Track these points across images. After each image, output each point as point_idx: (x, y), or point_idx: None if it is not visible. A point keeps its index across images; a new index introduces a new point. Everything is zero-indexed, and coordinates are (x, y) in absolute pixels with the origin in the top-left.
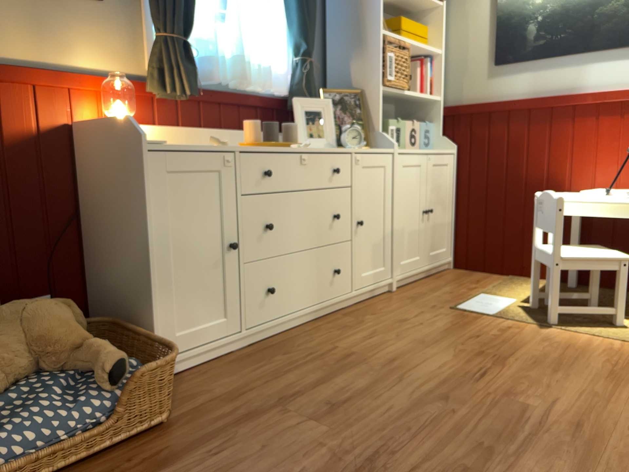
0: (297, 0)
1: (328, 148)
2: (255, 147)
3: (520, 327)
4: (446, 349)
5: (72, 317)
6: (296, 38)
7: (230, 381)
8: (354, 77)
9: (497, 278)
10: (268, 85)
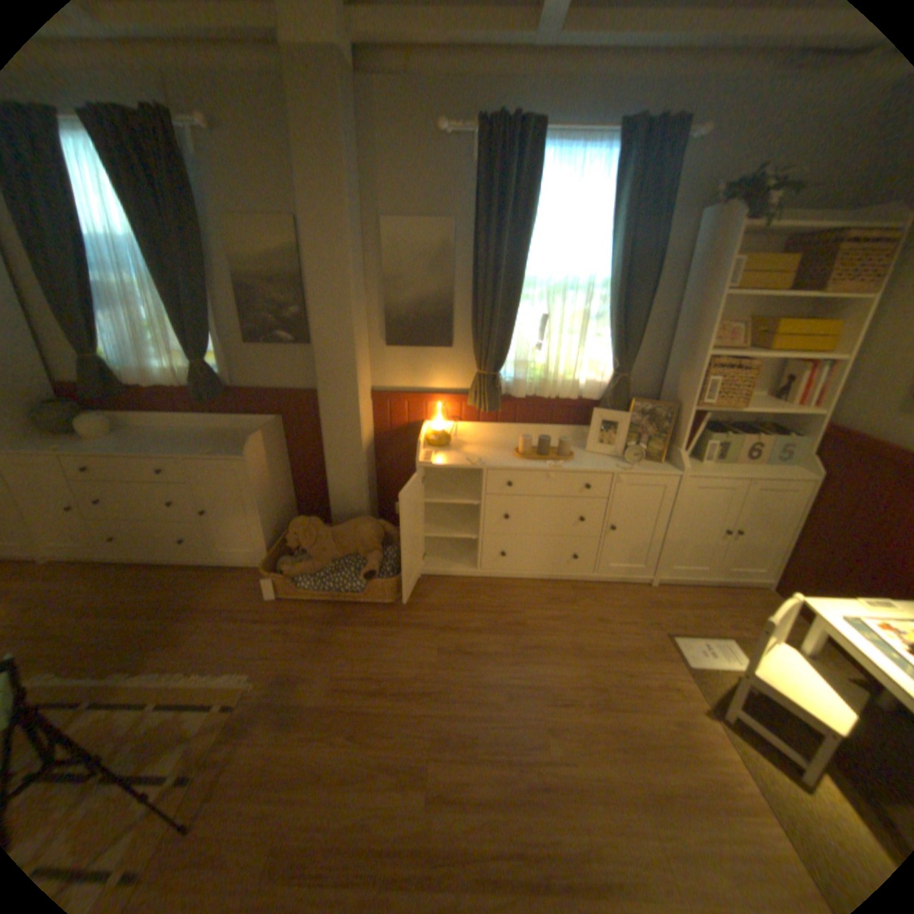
0: (615, 325)
1: (588, 466)
2: (519, 458)
3: (688, 699)
4: (584, 668)
5: (381, 533)
6: (613, 355)
7: (444, 597)
8: (679, 387)
9: (802, 634)
10: (571, 396)
